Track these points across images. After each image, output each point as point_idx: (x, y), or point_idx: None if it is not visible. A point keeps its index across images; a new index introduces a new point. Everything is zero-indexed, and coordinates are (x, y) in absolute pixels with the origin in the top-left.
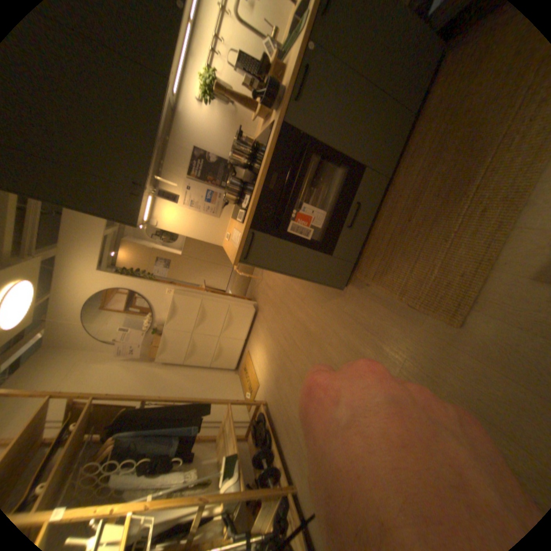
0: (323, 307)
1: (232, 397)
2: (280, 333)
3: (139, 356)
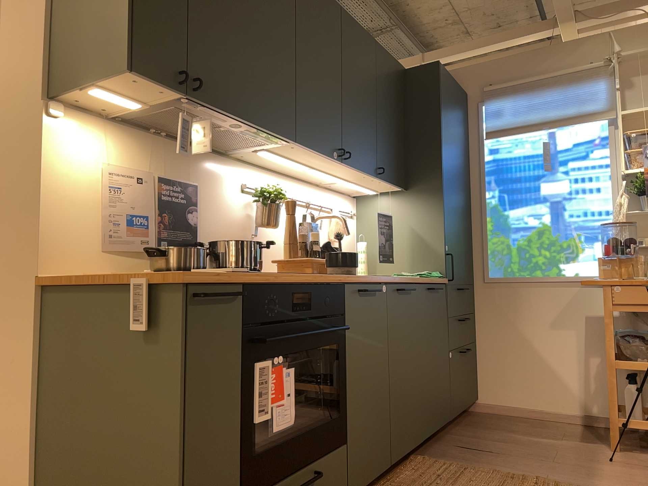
0: None
1: None
2: None
3: None
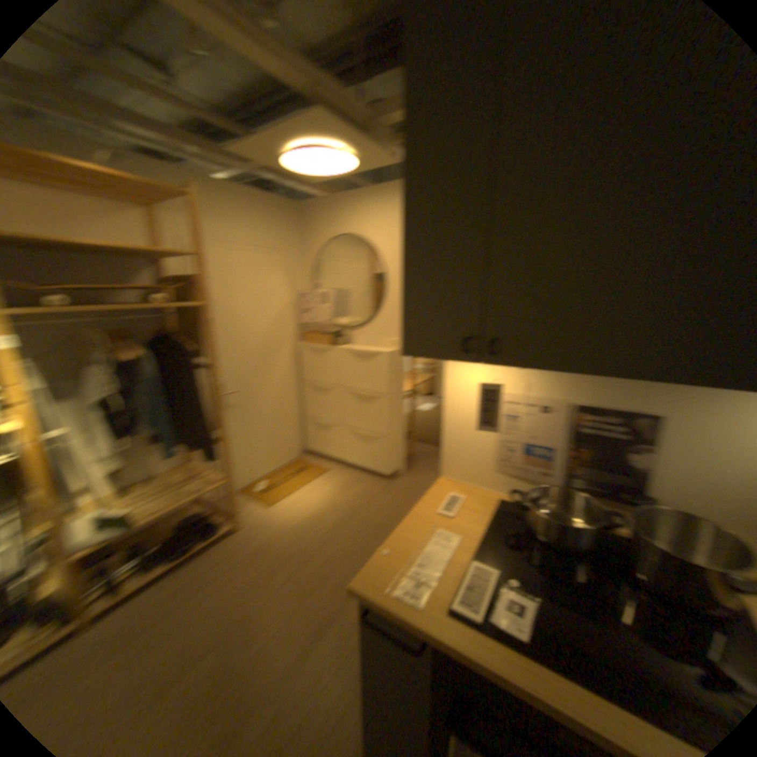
0: (356, 688)
1: (263, 462)
2: (337, 551)
3: (308, 321)
